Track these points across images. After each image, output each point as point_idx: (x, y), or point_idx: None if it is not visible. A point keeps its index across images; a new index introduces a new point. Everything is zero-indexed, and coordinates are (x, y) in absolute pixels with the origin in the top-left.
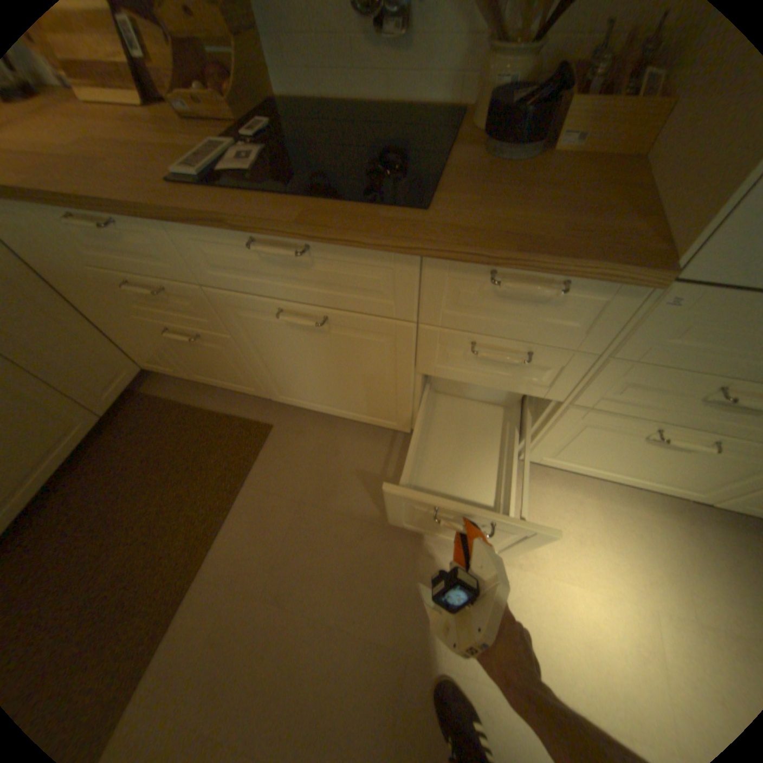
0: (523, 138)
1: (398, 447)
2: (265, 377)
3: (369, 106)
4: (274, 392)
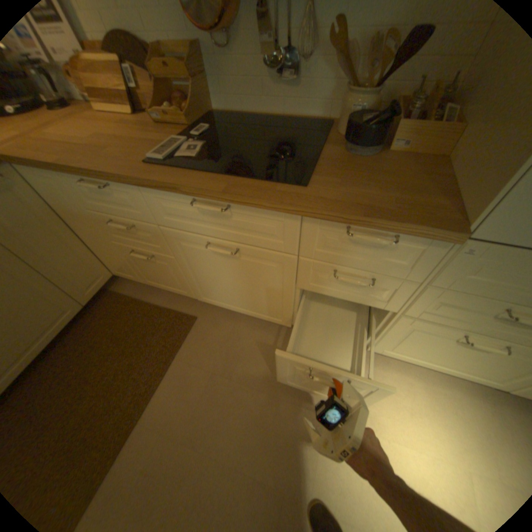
0: (369, 143)
1: (282, 337)
2: (194, 285)
3: (271, 117)
4: (199, 295)
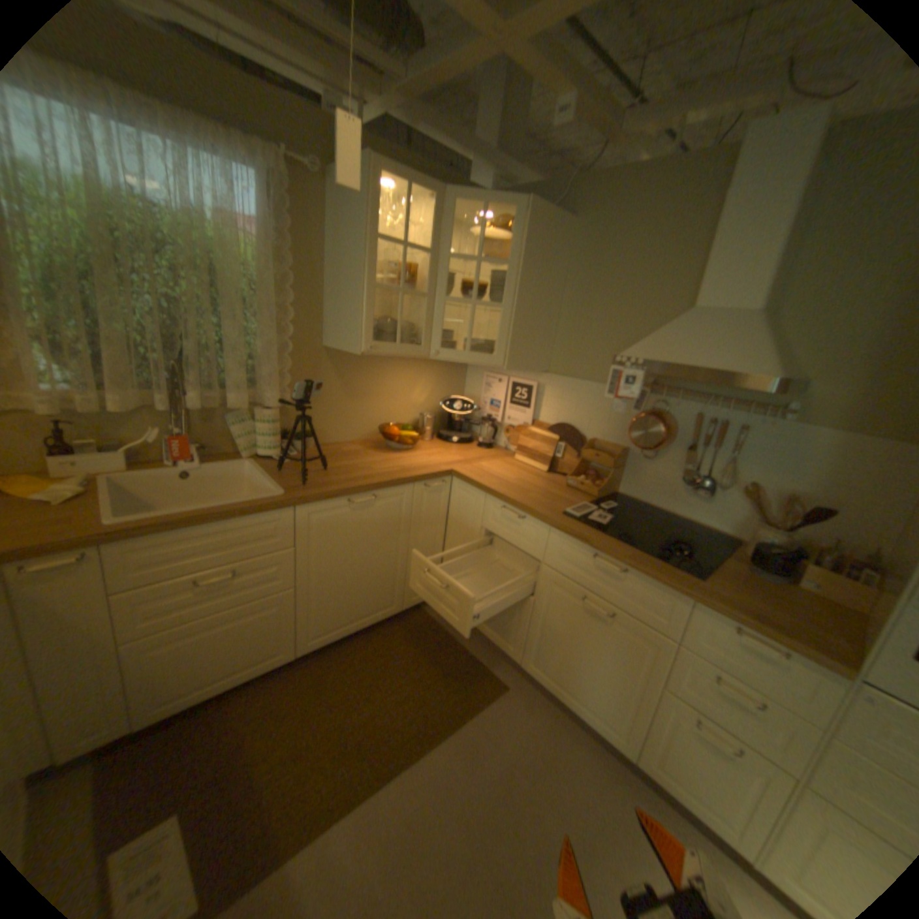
0: (772, 573)
1: (617, 779)
2: (532, 644)
3: (675, 518)
4: (528, 660)
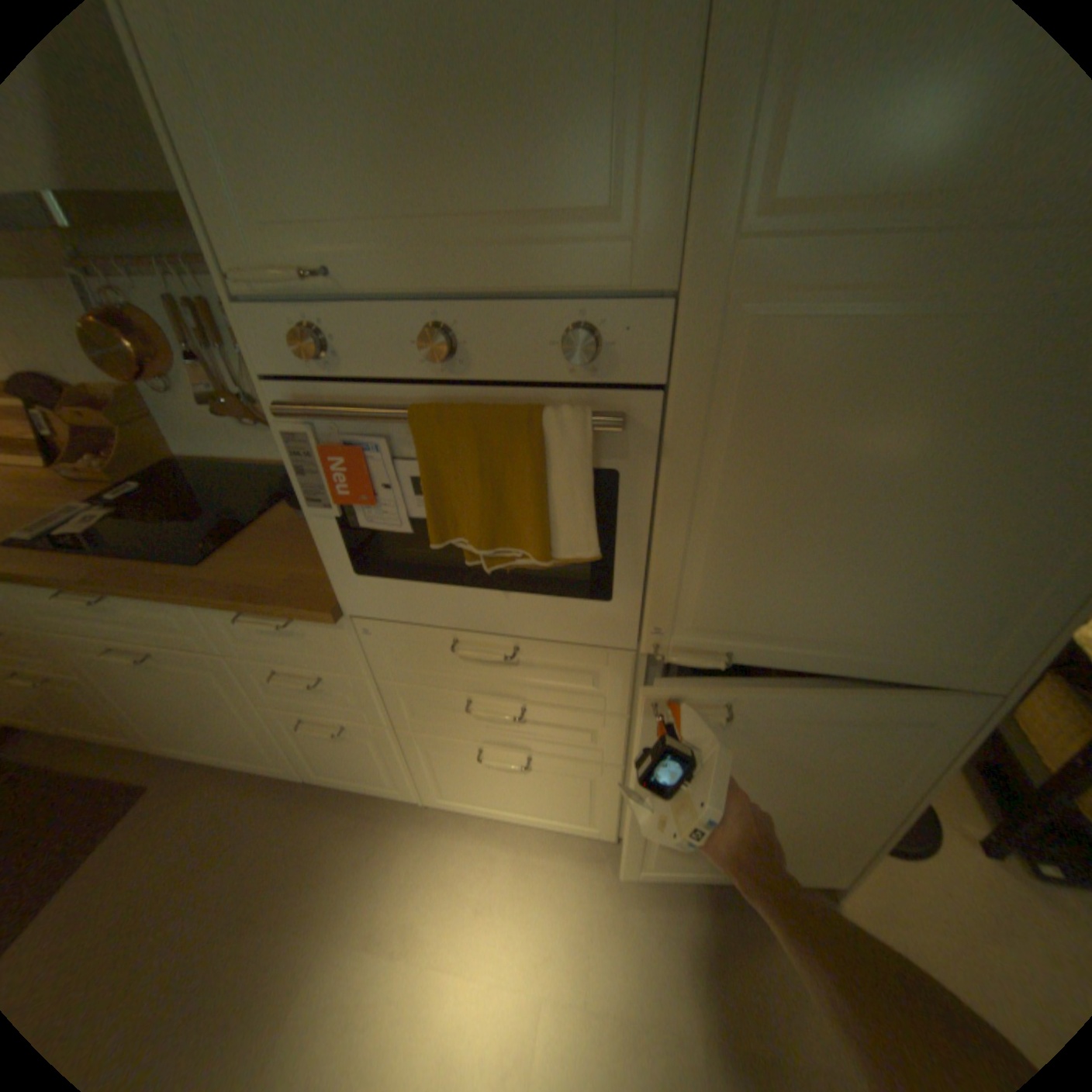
0: None
1: (295, 805)
2: (129, 725)
3: (250, 465)
4: (146, 743)
